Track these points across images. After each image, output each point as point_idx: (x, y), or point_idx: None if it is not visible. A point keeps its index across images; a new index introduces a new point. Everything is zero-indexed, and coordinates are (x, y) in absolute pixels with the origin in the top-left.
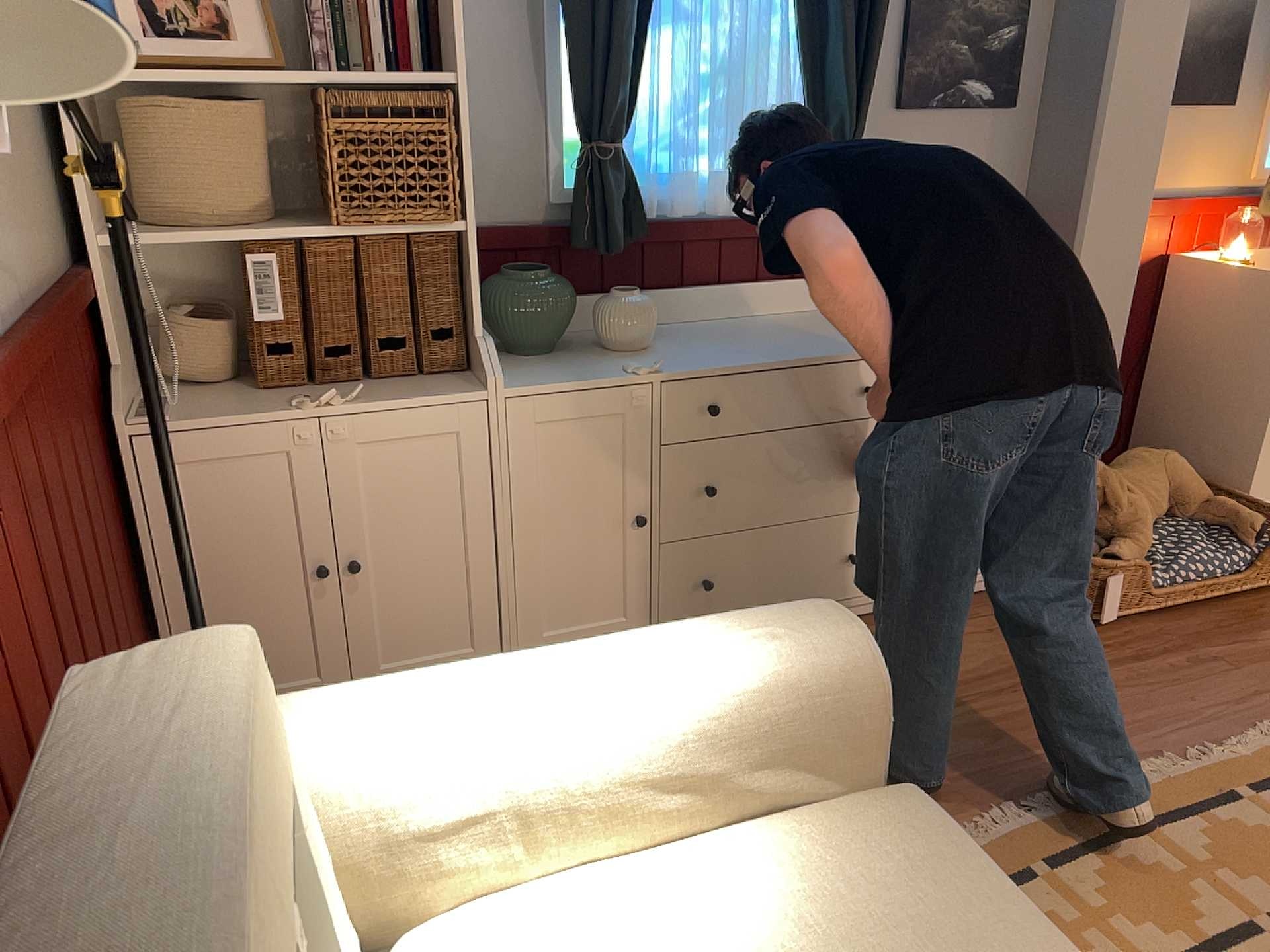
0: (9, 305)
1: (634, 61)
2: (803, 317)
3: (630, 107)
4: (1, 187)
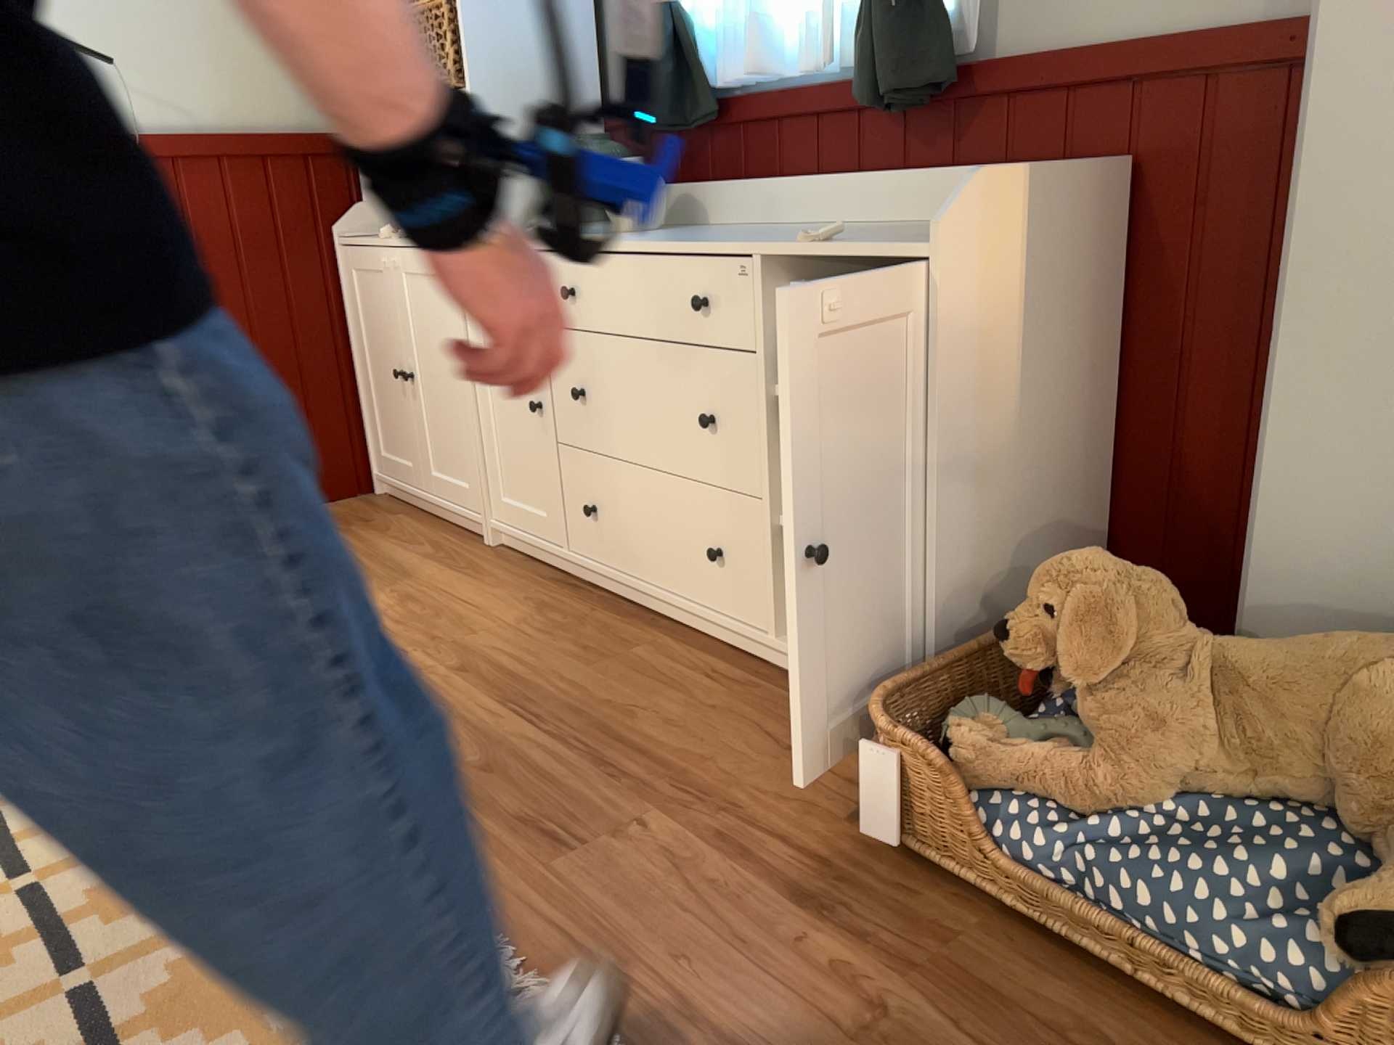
0: (179, 130)
1: None
2: (866, 226)
3: None
4: (208, 67)
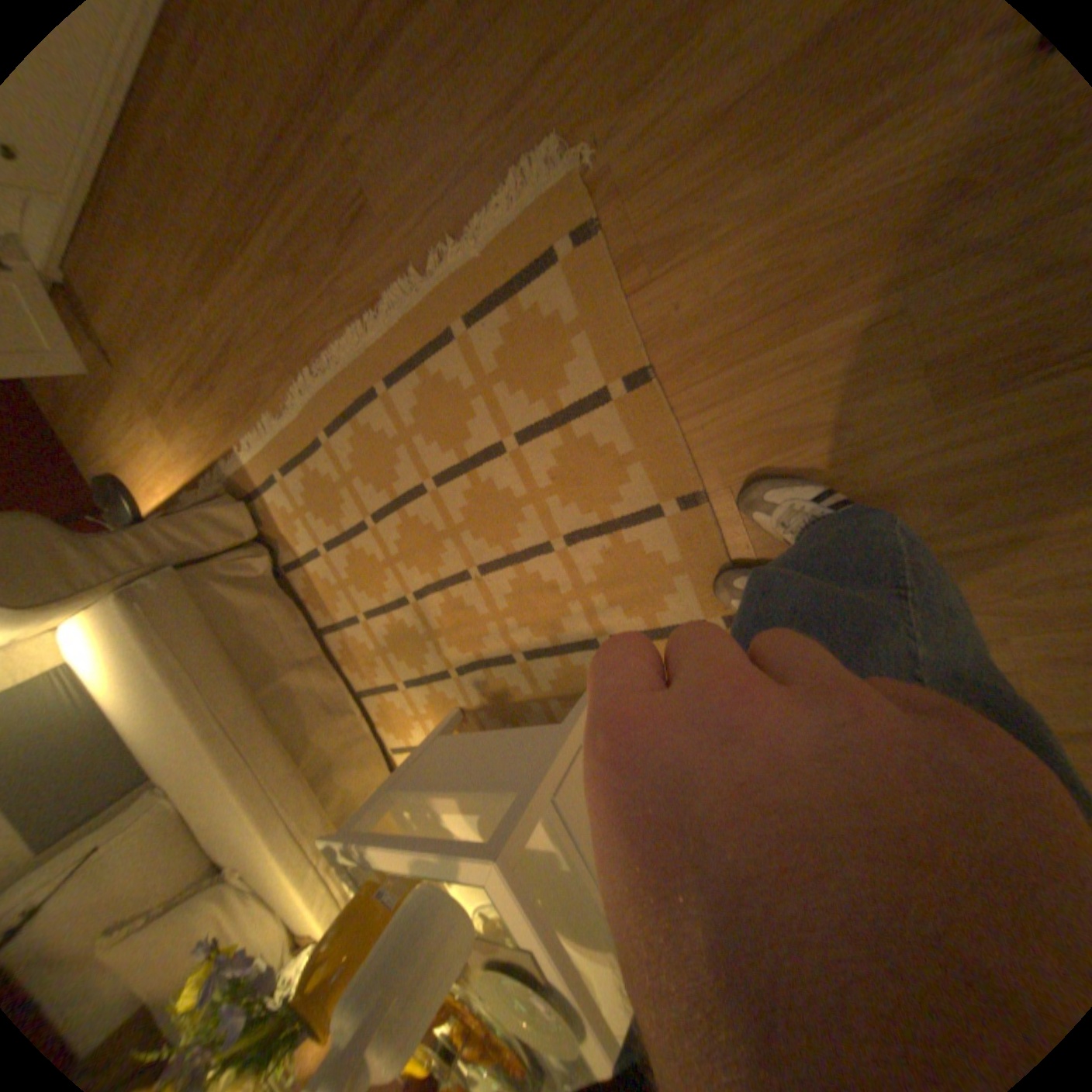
0: None
1: None
2: None
3: None
4: None
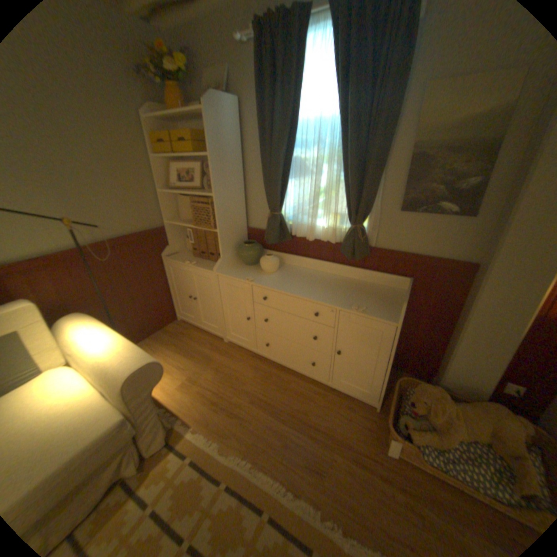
0: (113, 235)
1: (282, 188)
2: (341, 279)
3: (282, 202)
4: (120, 214)
